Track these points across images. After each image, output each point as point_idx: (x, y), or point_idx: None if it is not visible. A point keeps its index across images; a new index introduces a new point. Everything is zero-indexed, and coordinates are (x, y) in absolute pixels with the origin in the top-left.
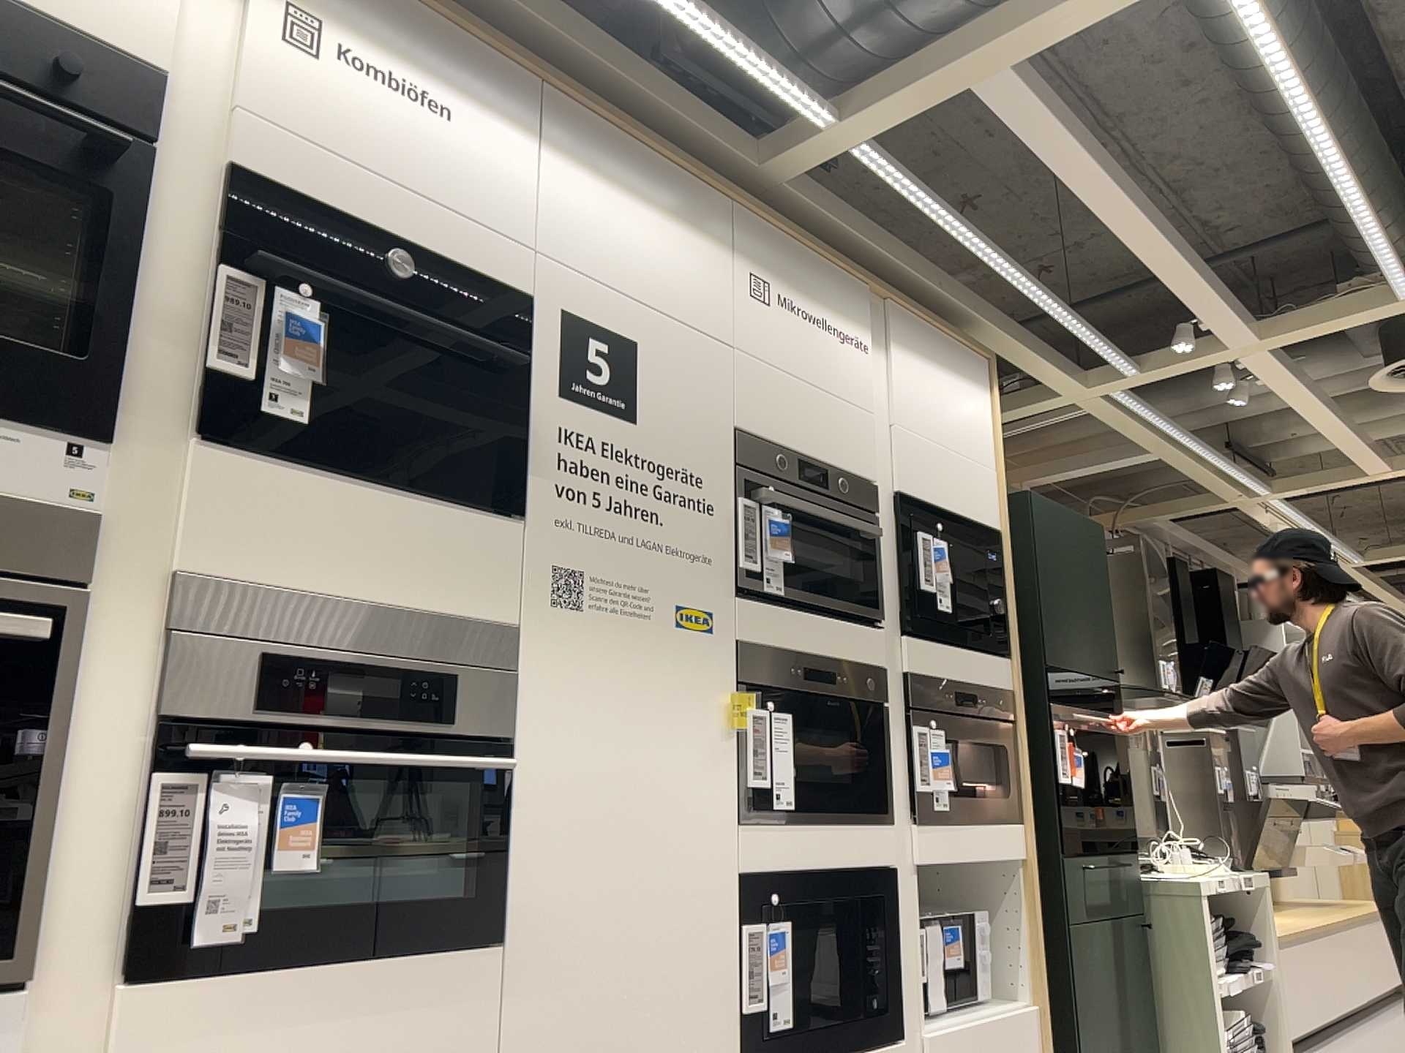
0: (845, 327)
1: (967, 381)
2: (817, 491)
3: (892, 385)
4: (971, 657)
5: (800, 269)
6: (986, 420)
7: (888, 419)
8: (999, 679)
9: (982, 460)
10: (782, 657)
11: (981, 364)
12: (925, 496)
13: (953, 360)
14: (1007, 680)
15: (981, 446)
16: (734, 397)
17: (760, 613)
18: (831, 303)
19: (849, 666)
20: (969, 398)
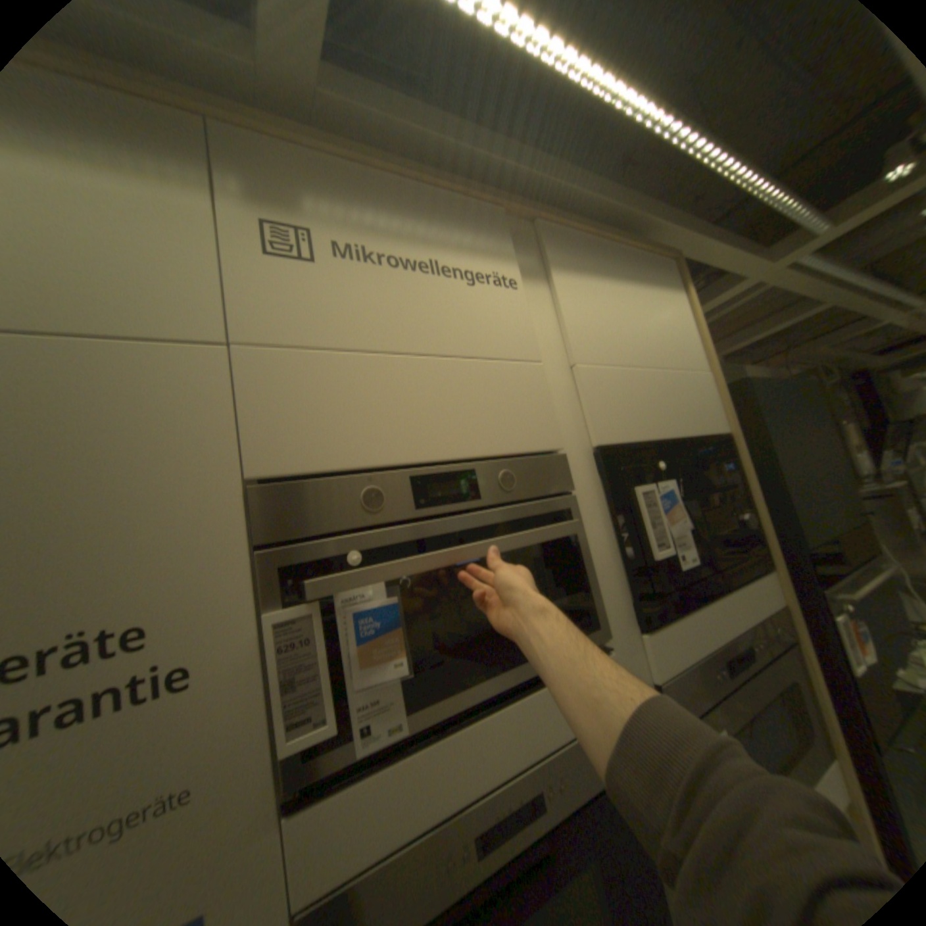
0: (474, 264)
1: (659, 287)
2: (456, 511)
3: (562, 319)
4: (737, 603)
5: (375, 199)
6: (689, 322)
7: (567, 360)
8: (772, 606)
9: (696, 365)
10: (418, 860)
11: (671, 265)
12: (635, 436)
13: (636, 267)
14: (779, 601)
15: (691, 350)
16: (235, 431)
17: (349, 808)
18: (441, 237)
19: (563, 756)
20: (665, 304)
